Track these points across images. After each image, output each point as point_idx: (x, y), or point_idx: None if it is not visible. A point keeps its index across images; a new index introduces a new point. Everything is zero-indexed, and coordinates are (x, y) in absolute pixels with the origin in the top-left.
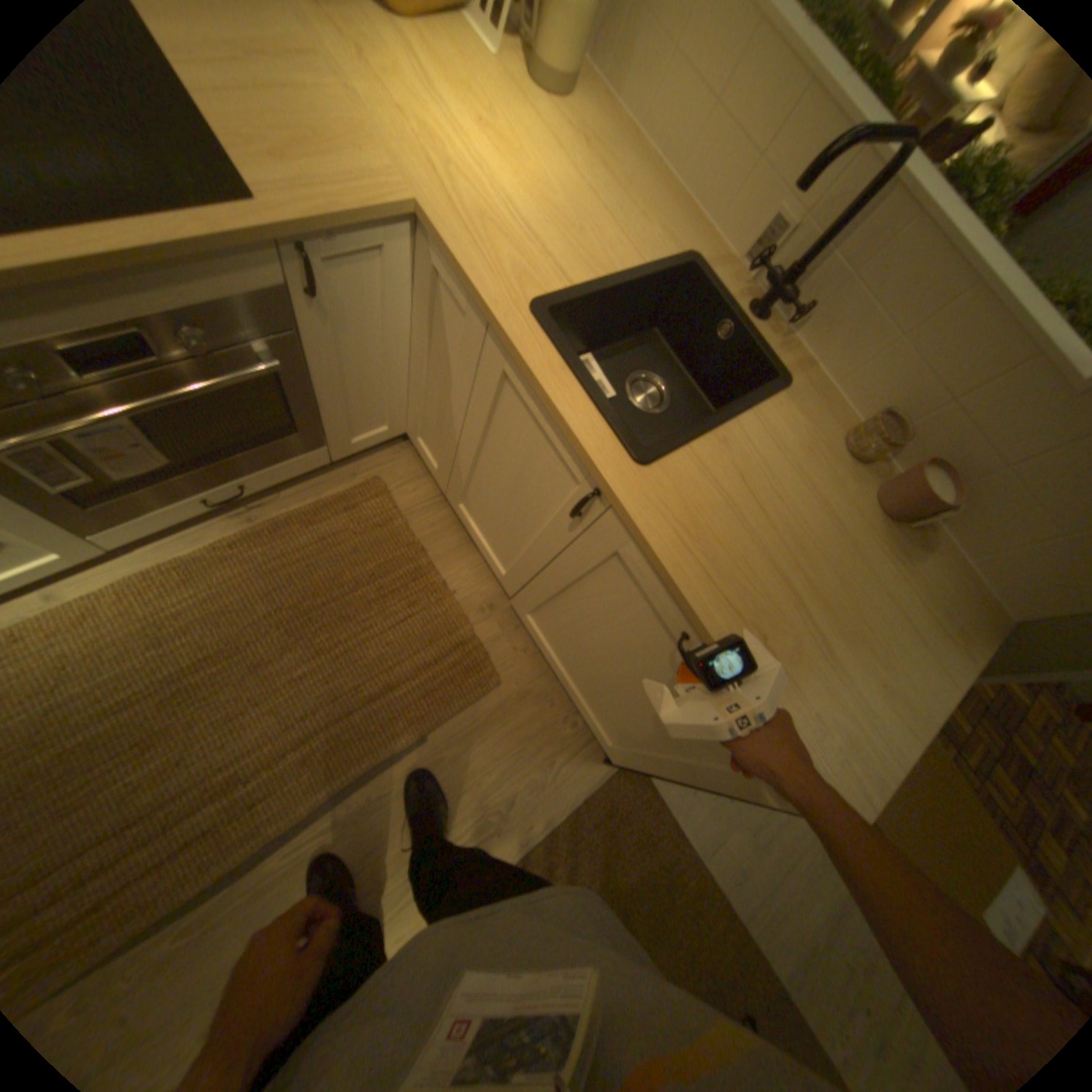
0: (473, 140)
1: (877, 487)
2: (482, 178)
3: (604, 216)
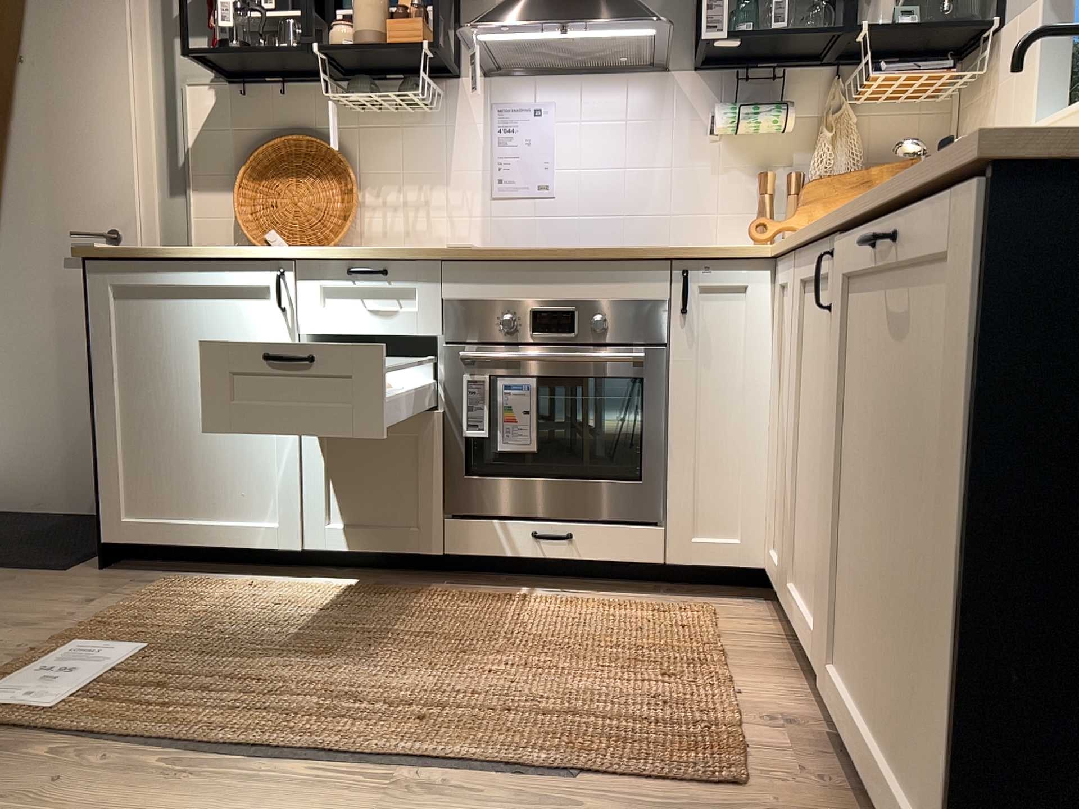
0: None
1: None
2: None
3: None
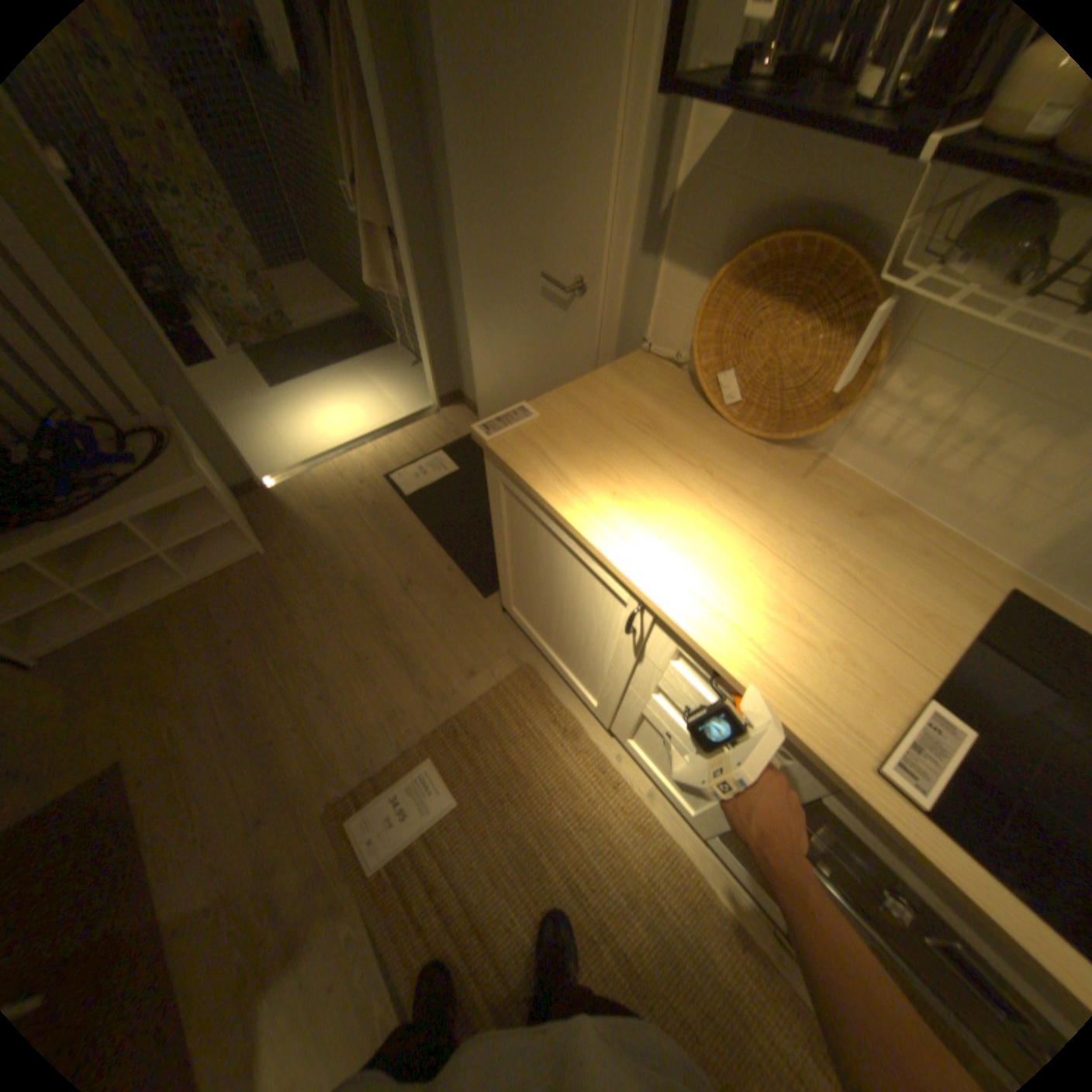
0: None
1: None
2: None
3: None
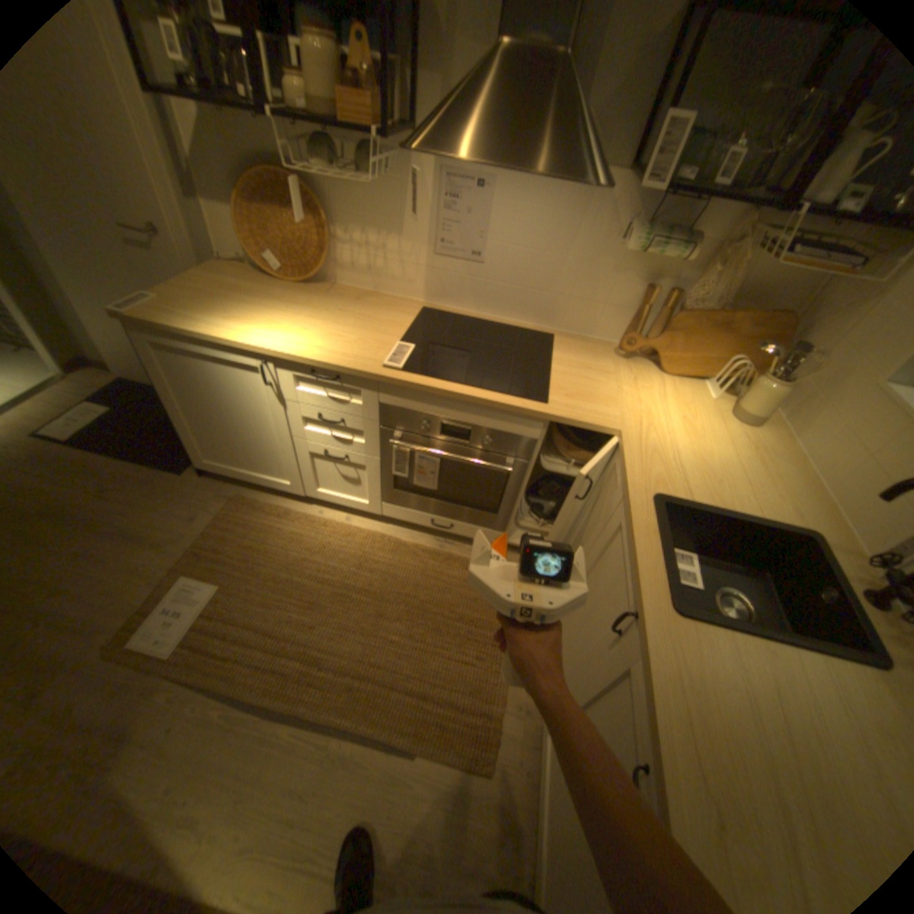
0: (673, 423)
1: None
2: (667, 437)
3: (745, 483)
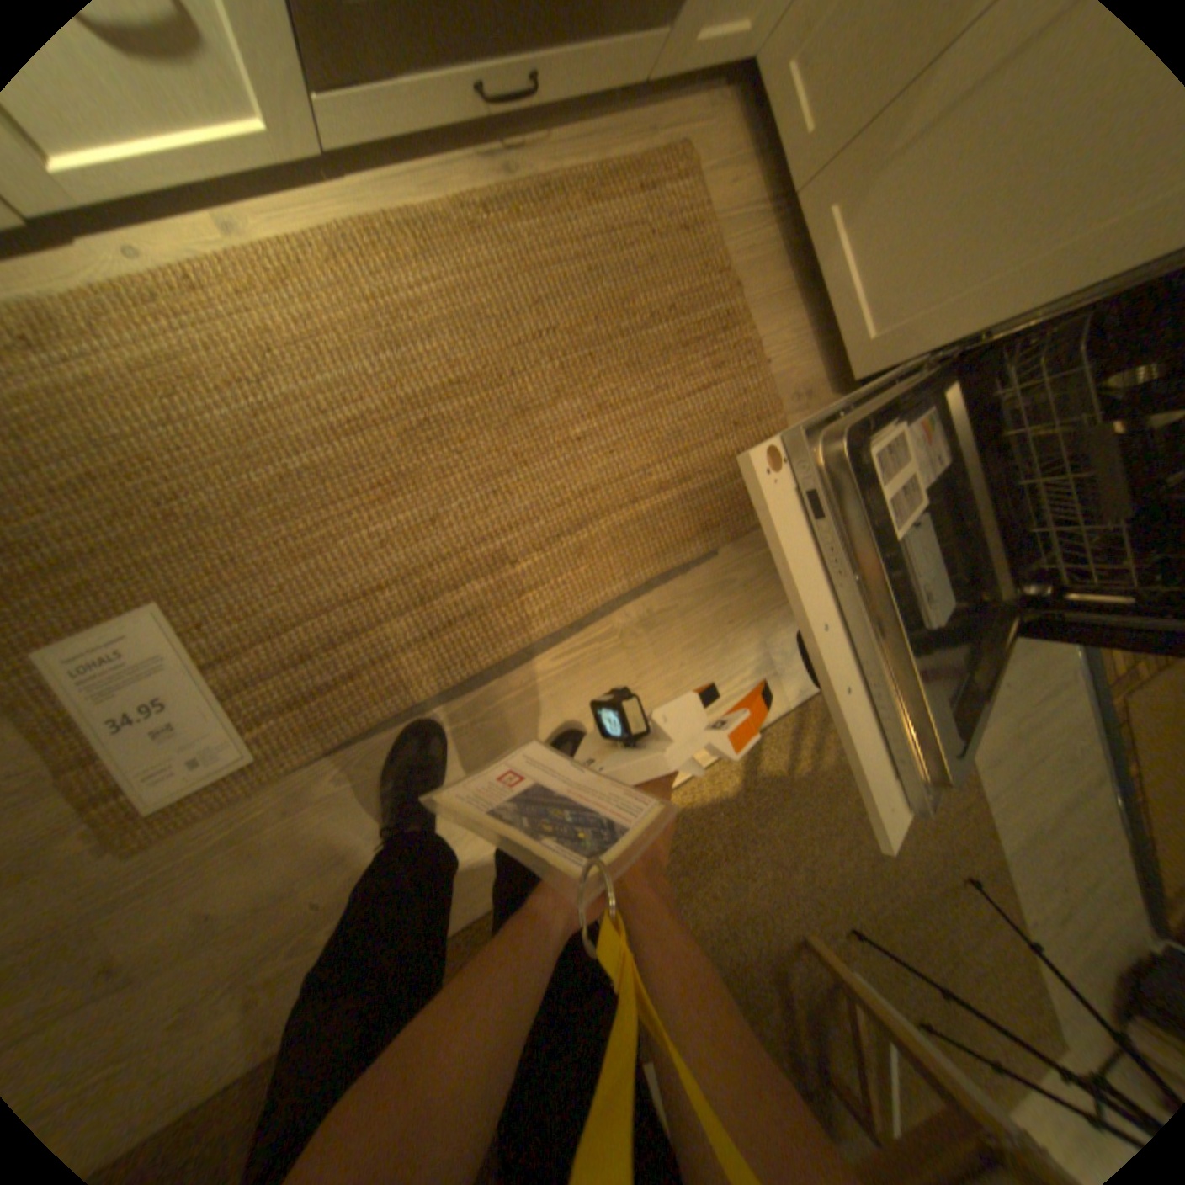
0: None
1: None
2: None
3: None
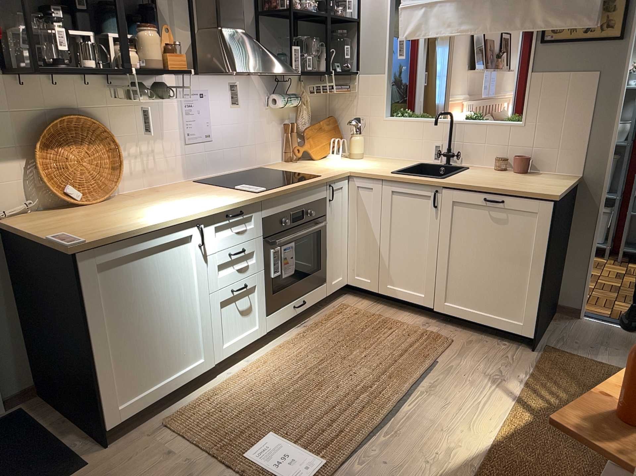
0: (351, 165)
1: (512, 171)
2: (359, 167)
3: (392, 164)
